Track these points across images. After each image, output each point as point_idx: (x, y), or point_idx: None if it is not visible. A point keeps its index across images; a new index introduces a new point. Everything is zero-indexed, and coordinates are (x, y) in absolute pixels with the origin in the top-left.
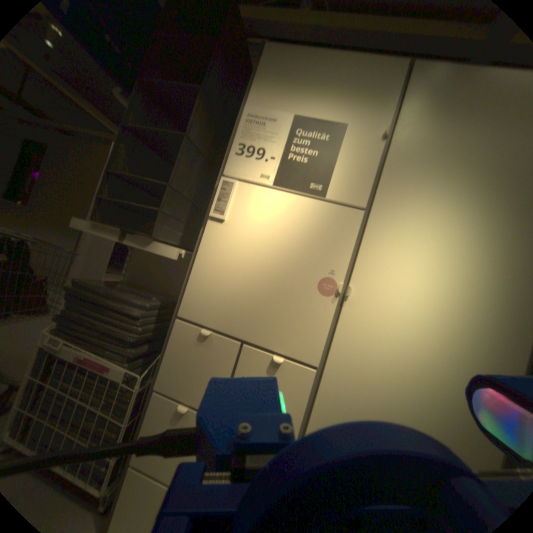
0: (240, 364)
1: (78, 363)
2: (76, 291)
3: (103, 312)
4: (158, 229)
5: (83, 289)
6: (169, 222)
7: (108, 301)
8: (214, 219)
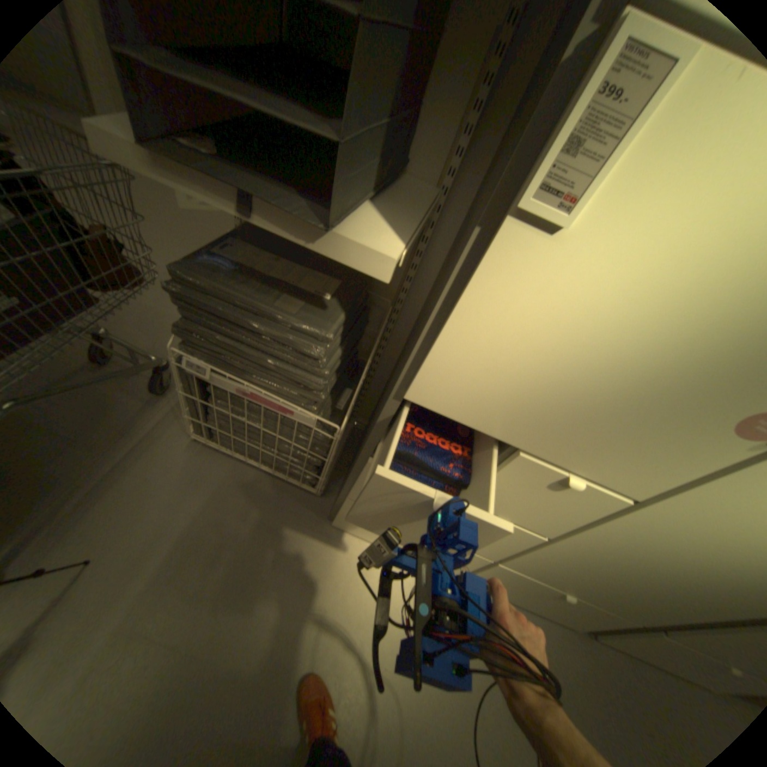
0: (506, 467)
1: (244, 393)
2: (187, 293)
3: (252, 334)
4: (339, 196)
5: (197, 288)
6: (358, 152)
7: (254, 318)
8: (530, 210)
